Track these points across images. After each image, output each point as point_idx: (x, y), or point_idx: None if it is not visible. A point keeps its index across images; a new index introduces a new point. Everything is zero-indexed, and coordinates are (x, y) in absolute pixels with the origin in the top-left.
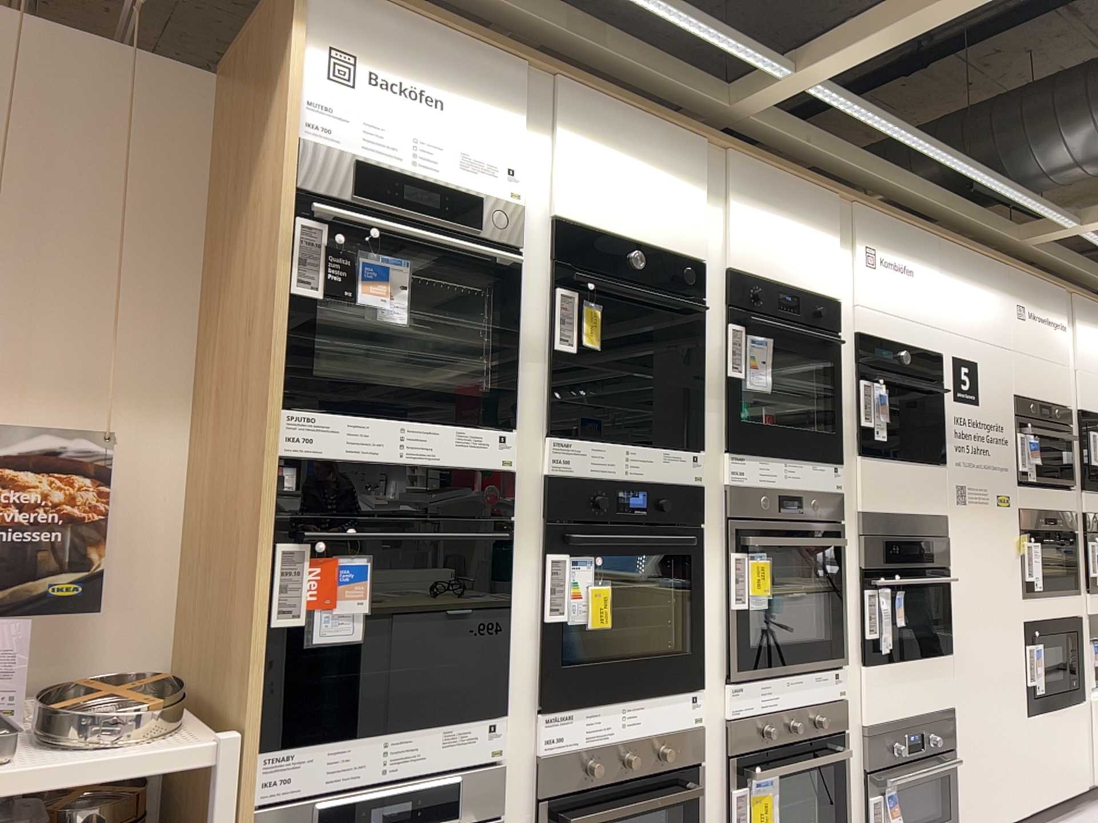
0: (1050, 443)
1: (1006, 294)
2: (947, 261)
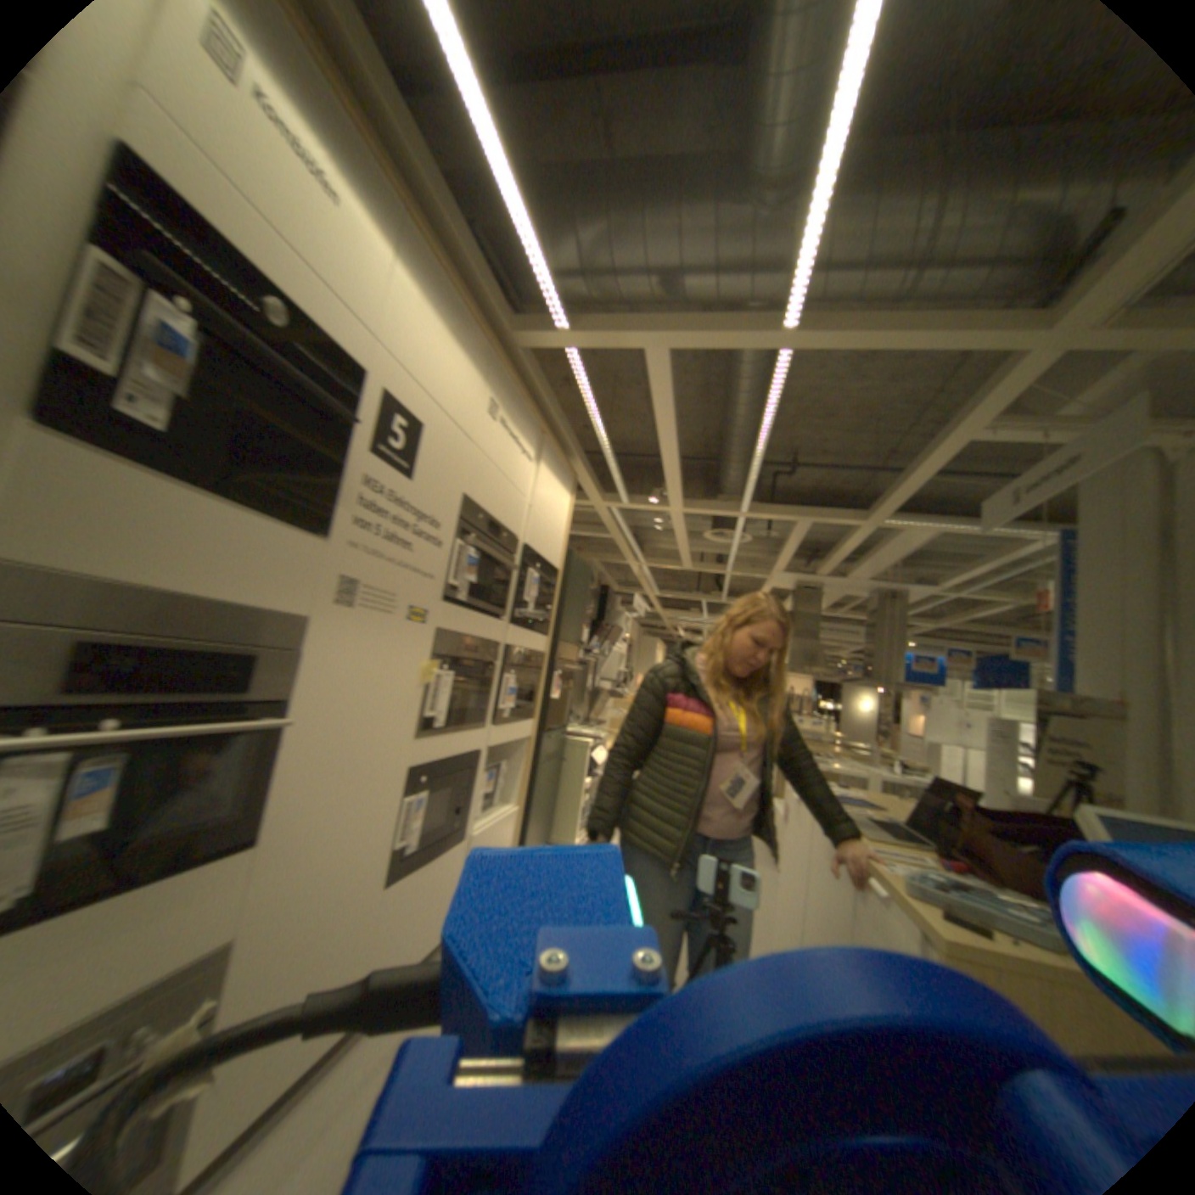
0: (496, 567)
1: (487, 380)
2: (418, 262)
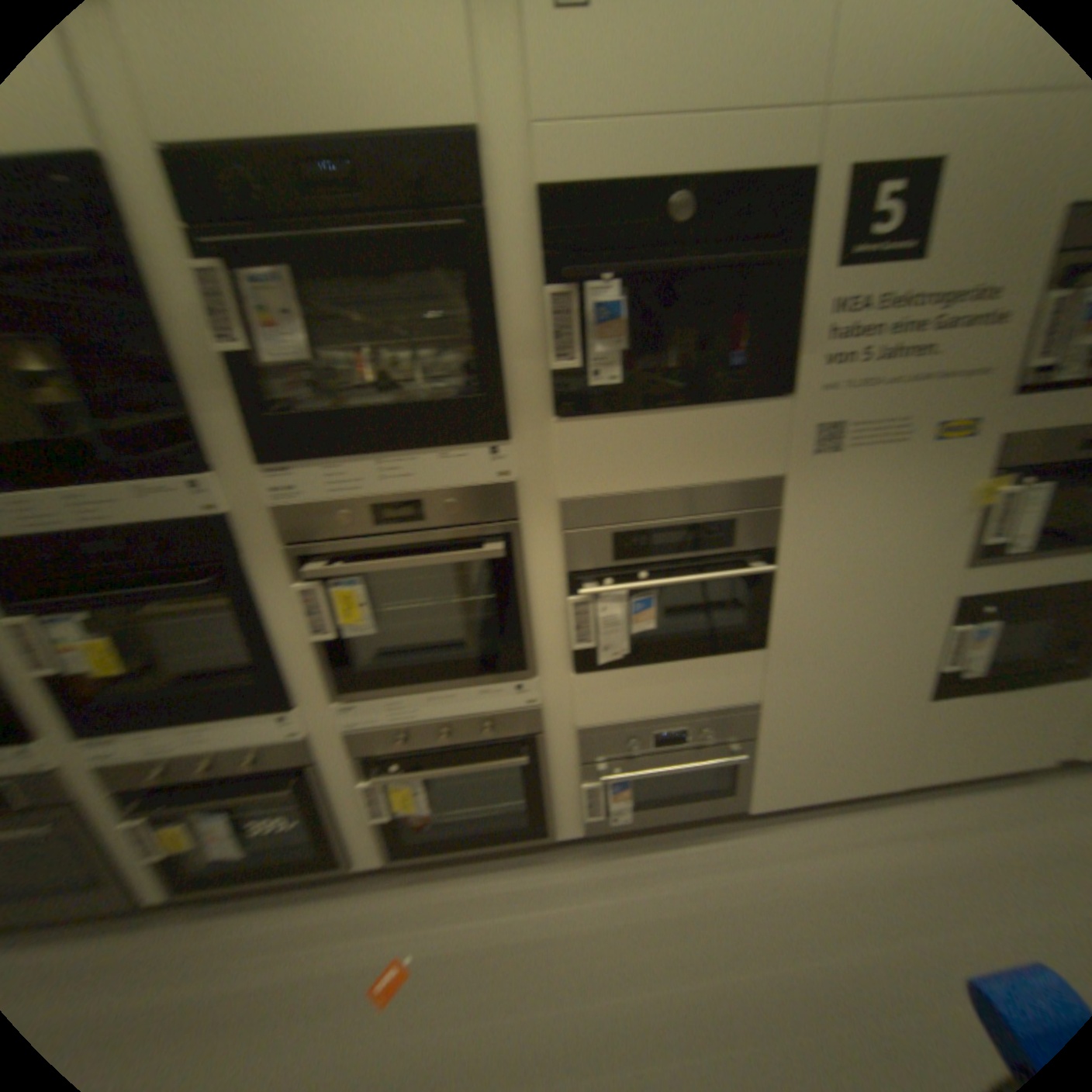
0: None
1: None
2: None
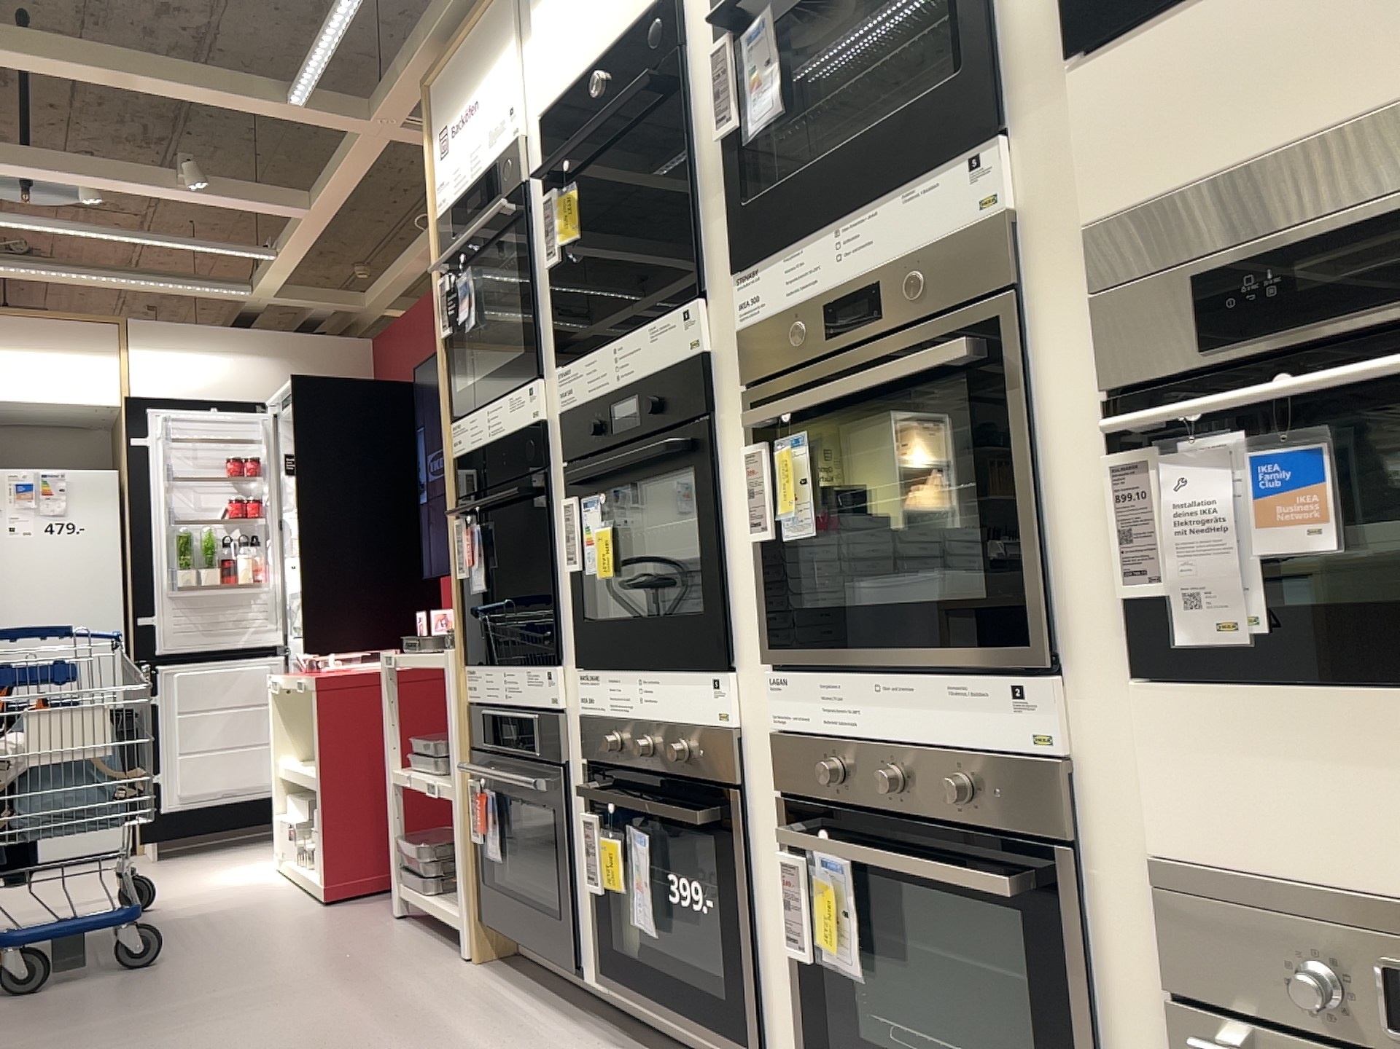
0: None
1: None
2: None
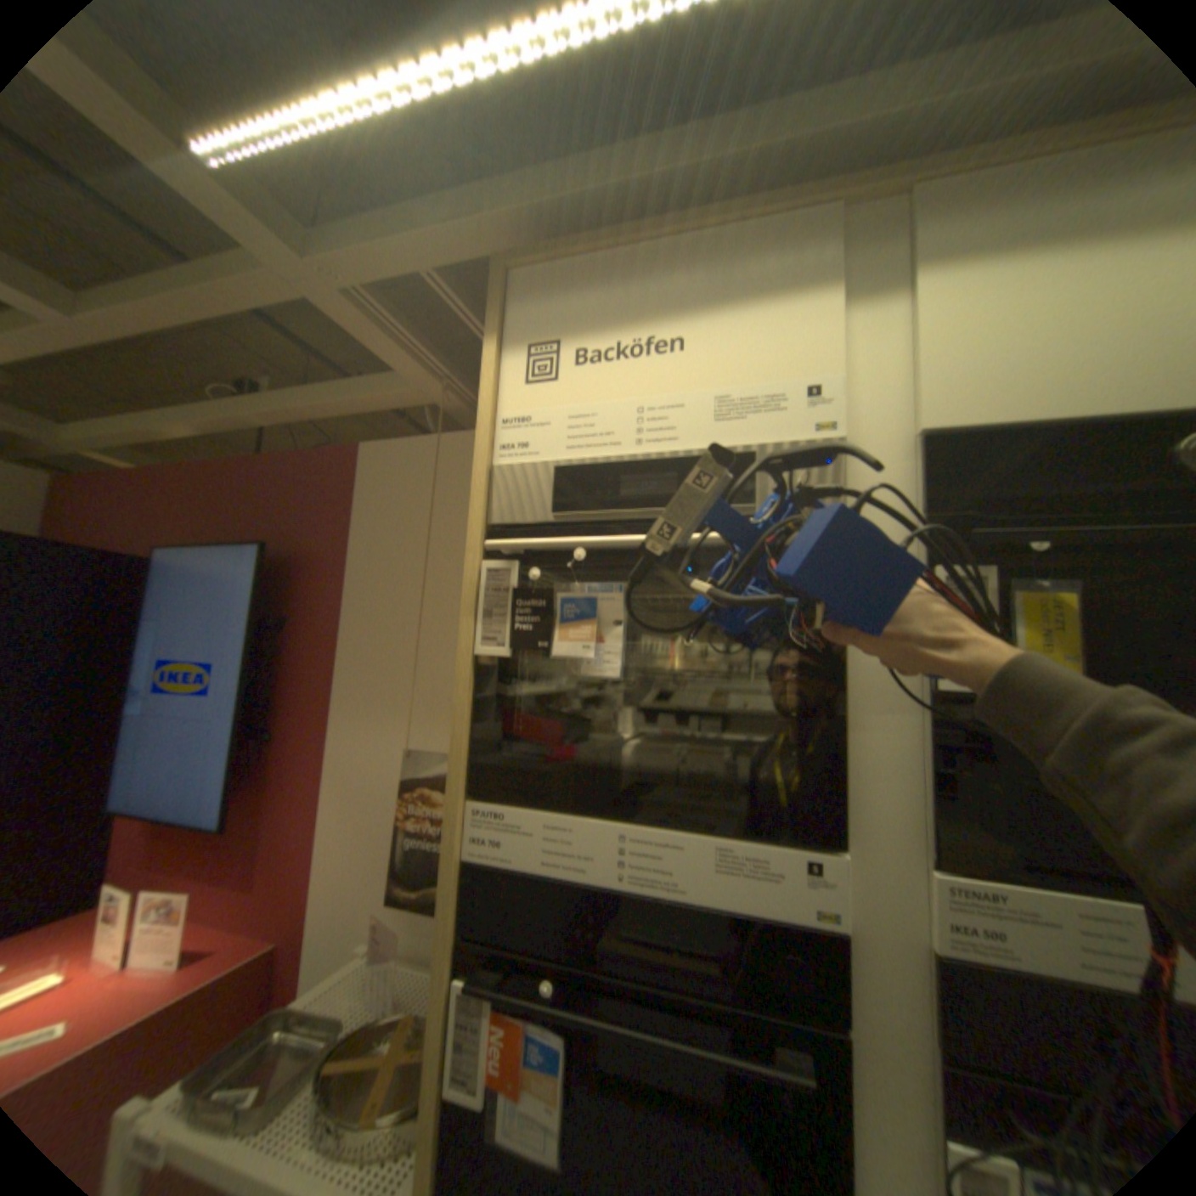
0: None
1: None
2: None
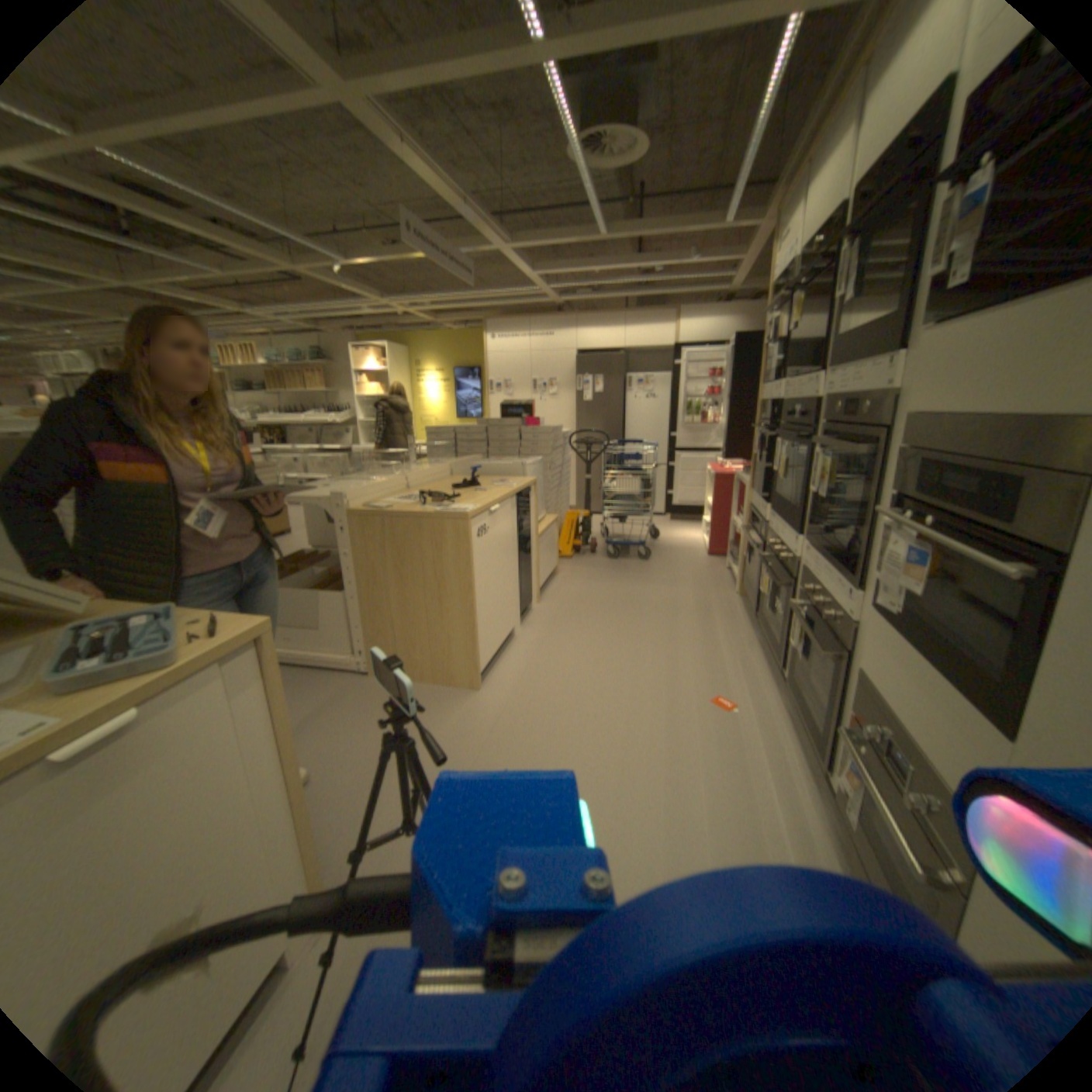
0: None
1: None
2: None
